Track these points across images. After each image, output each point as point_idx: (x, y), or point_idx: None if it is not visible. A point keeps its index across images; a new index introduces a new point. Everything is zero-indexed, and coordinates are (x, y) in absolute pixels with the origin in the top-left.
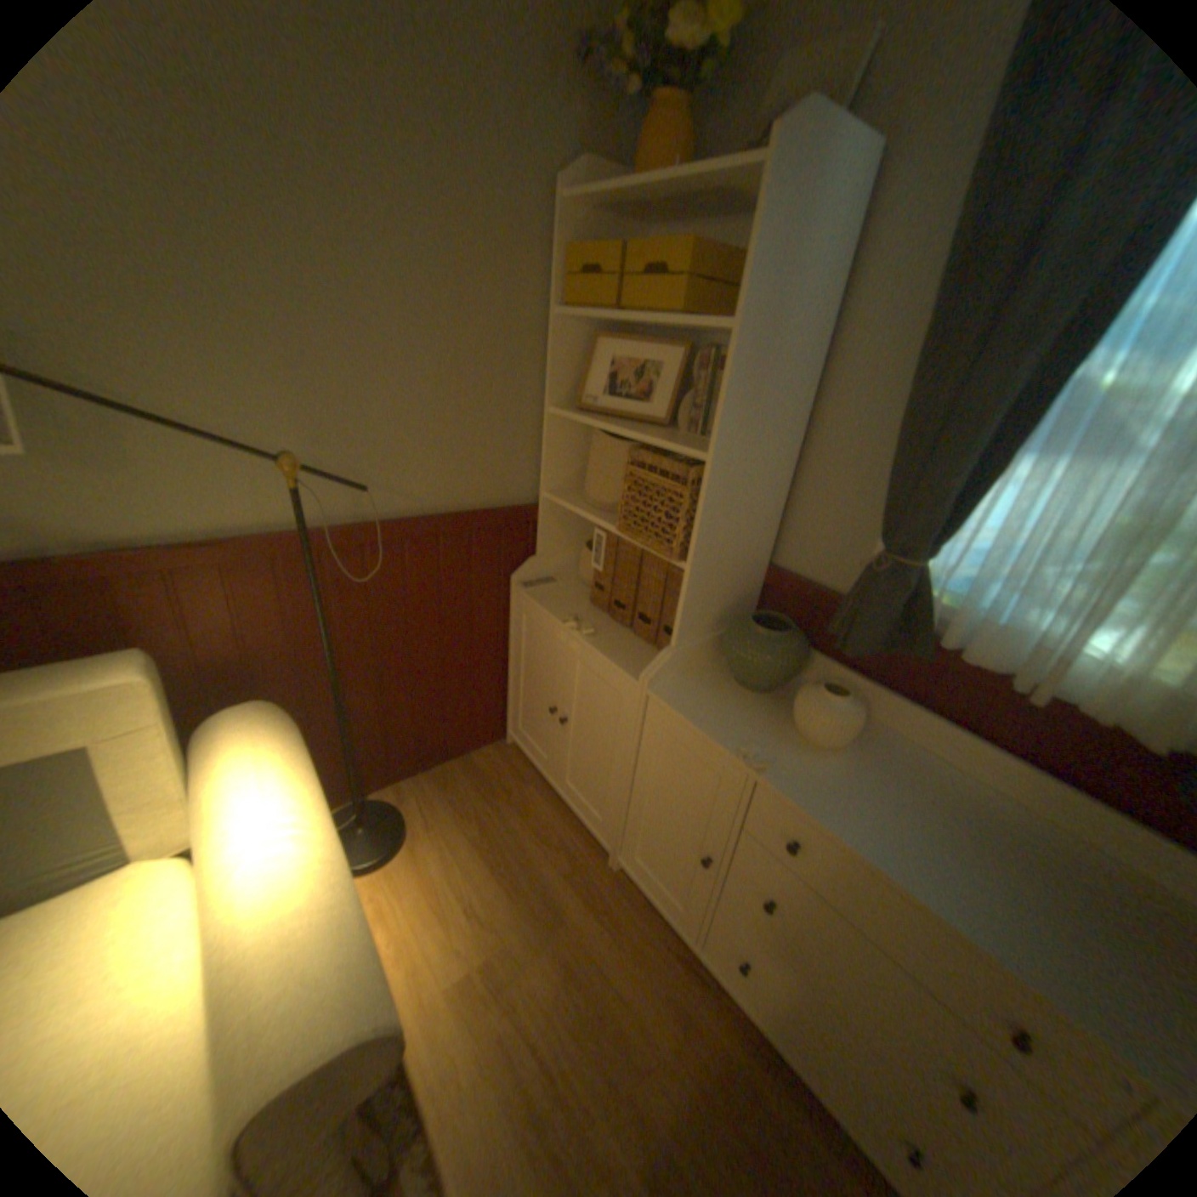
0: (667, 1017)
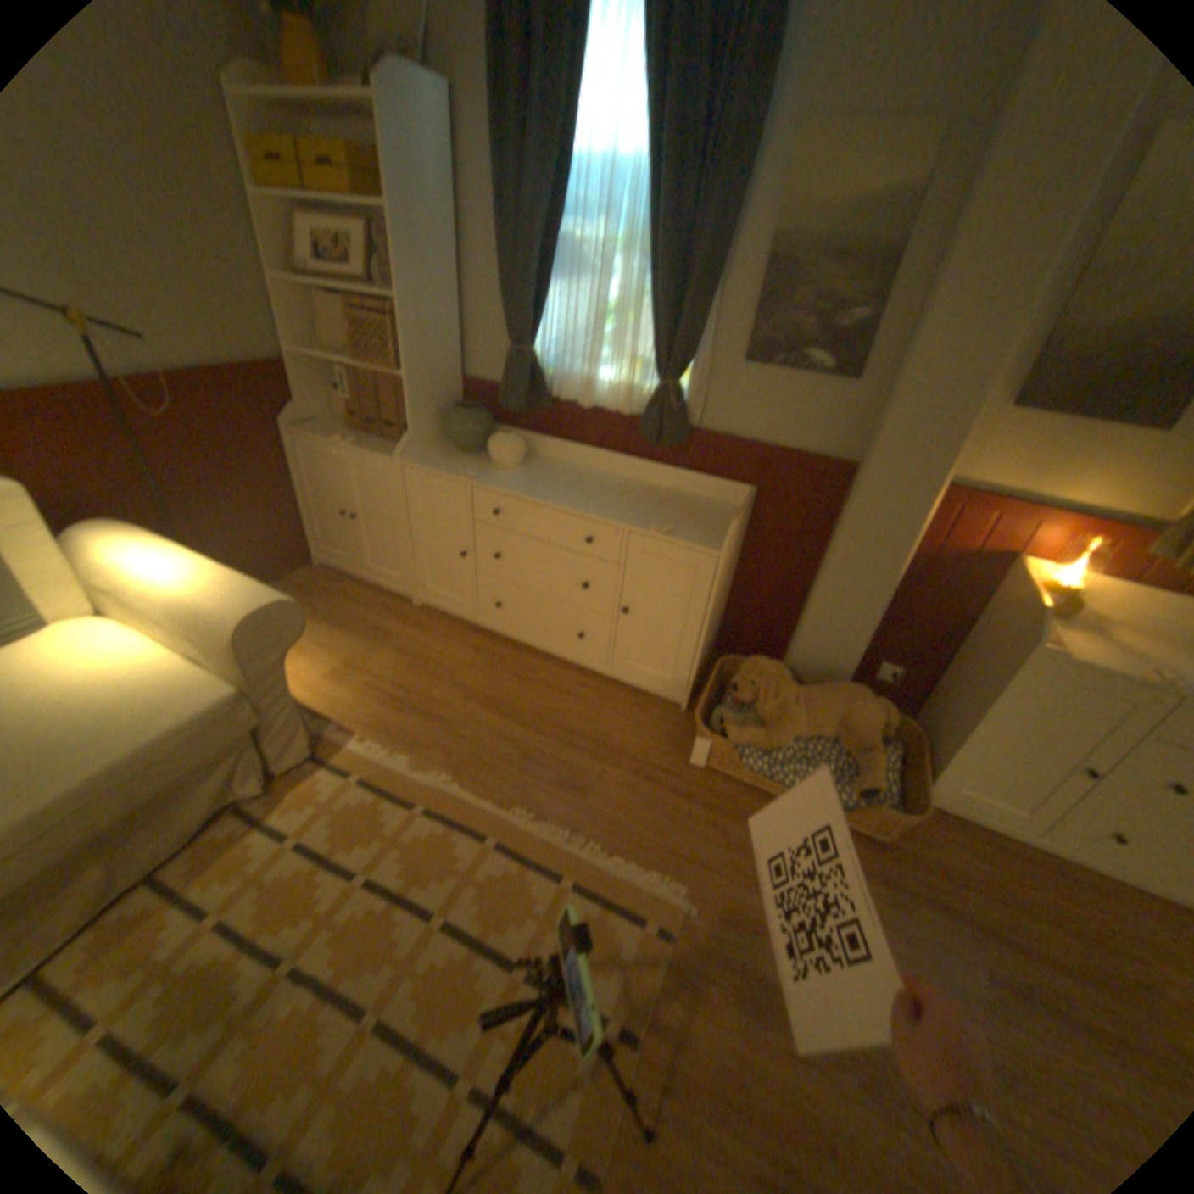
0: (463, 653)
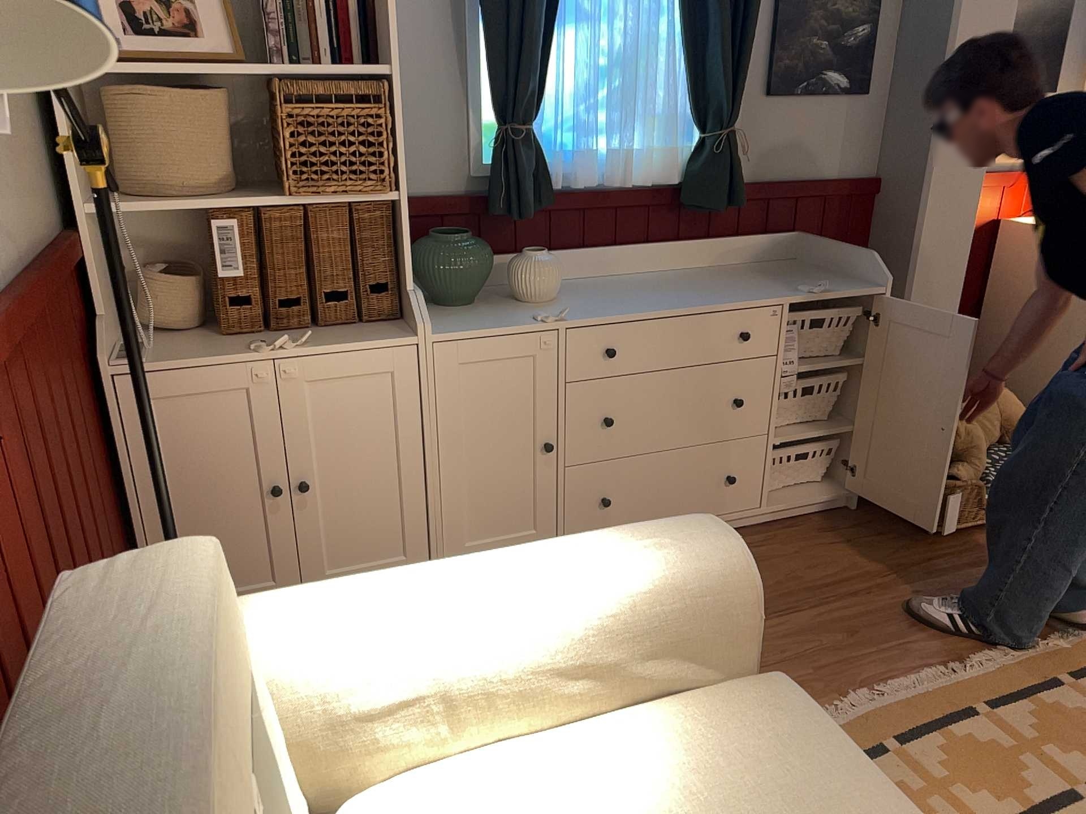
0: None
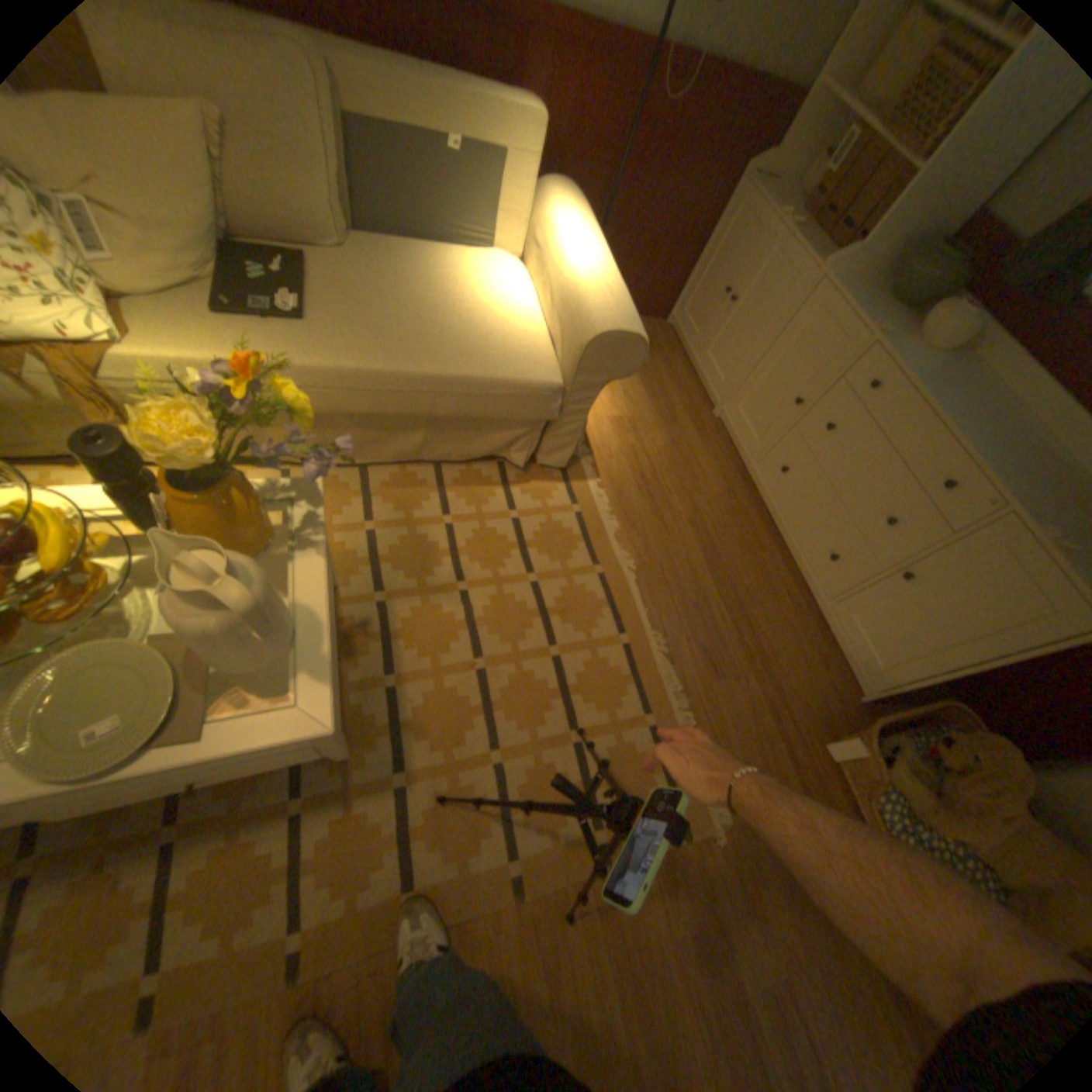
0: (719, 484)
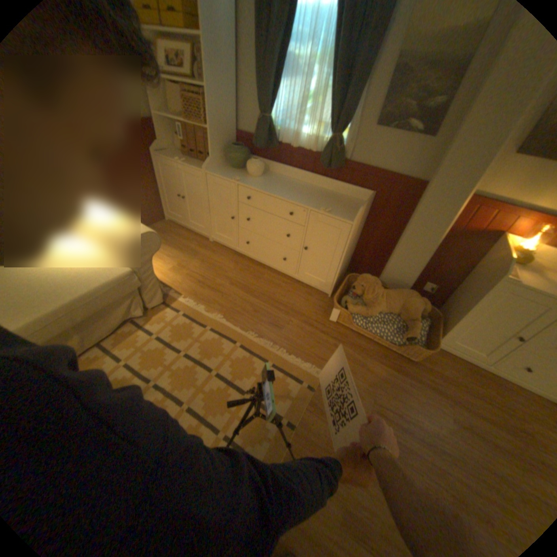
0: (231, 263)
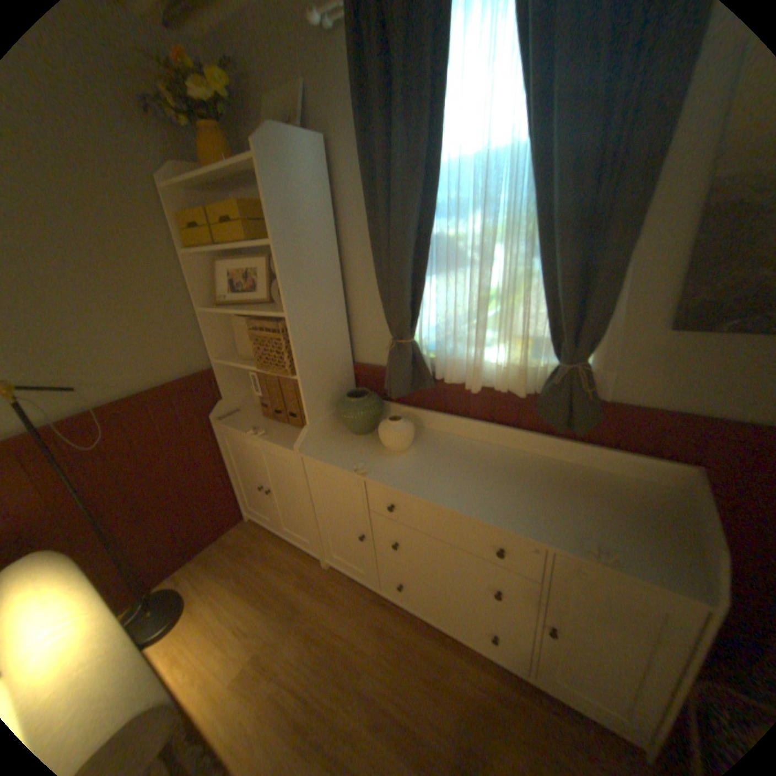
0: (369, 637)
